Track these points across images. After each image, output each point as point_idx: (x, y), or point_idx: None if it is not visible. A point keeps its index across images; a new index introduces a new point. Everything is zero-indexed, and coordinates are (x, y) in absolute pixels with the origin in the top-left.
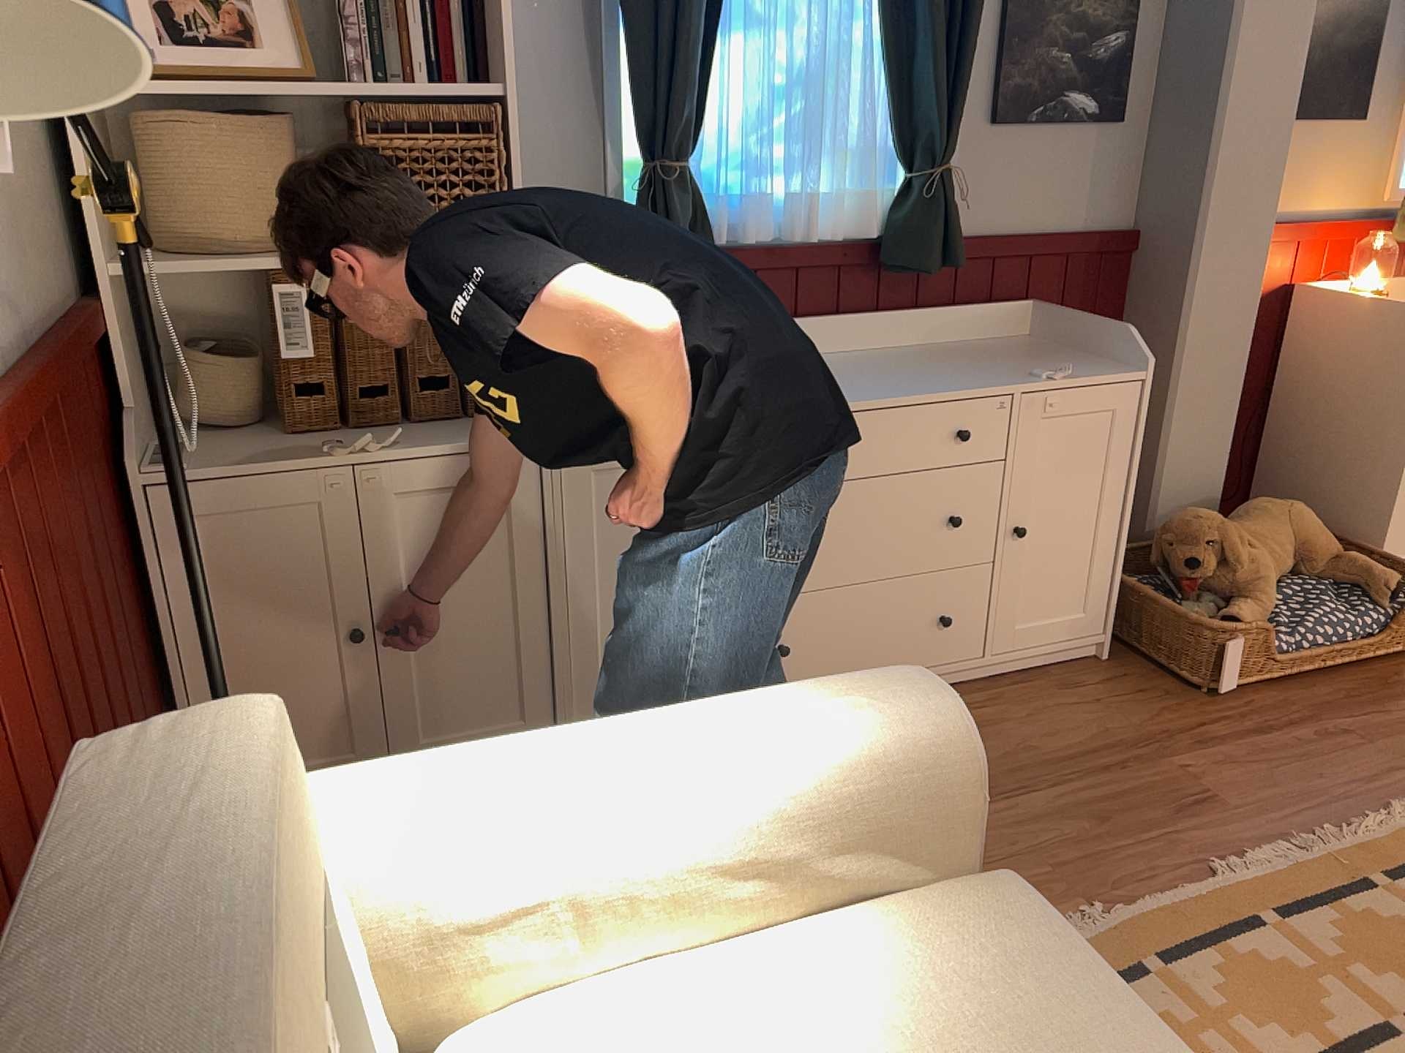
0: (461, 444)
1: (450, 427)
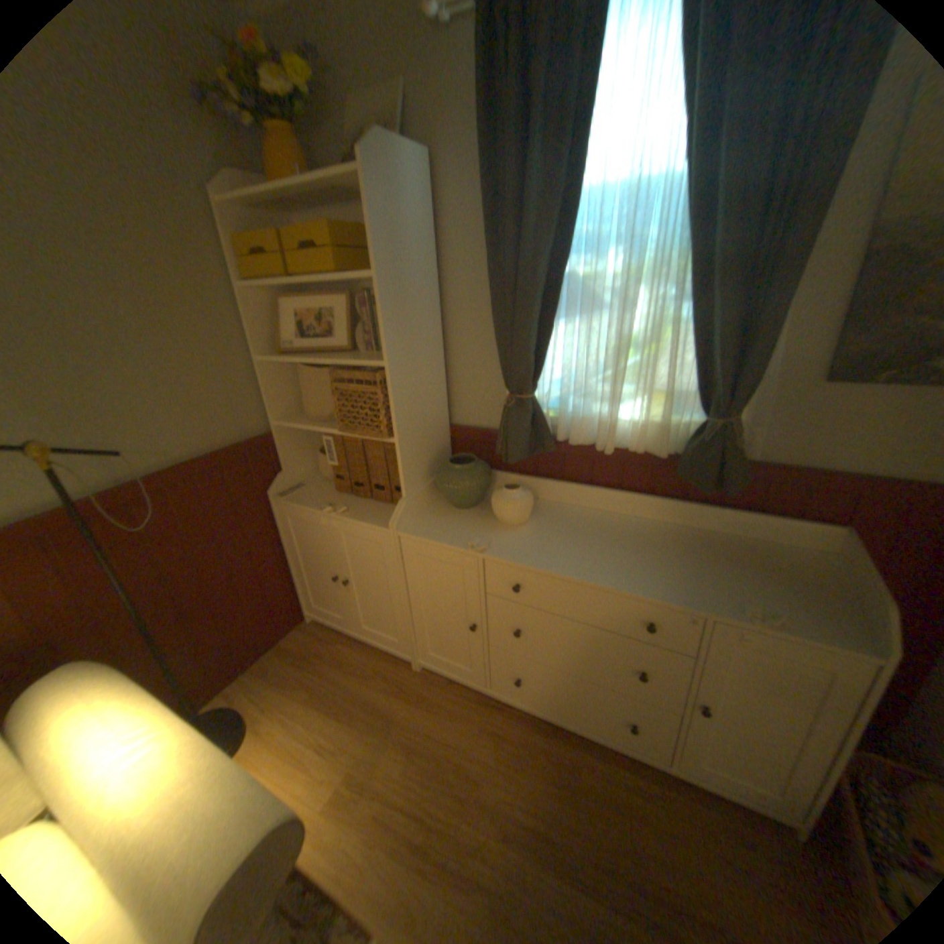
0: (368, 520)
1: (382, 507)
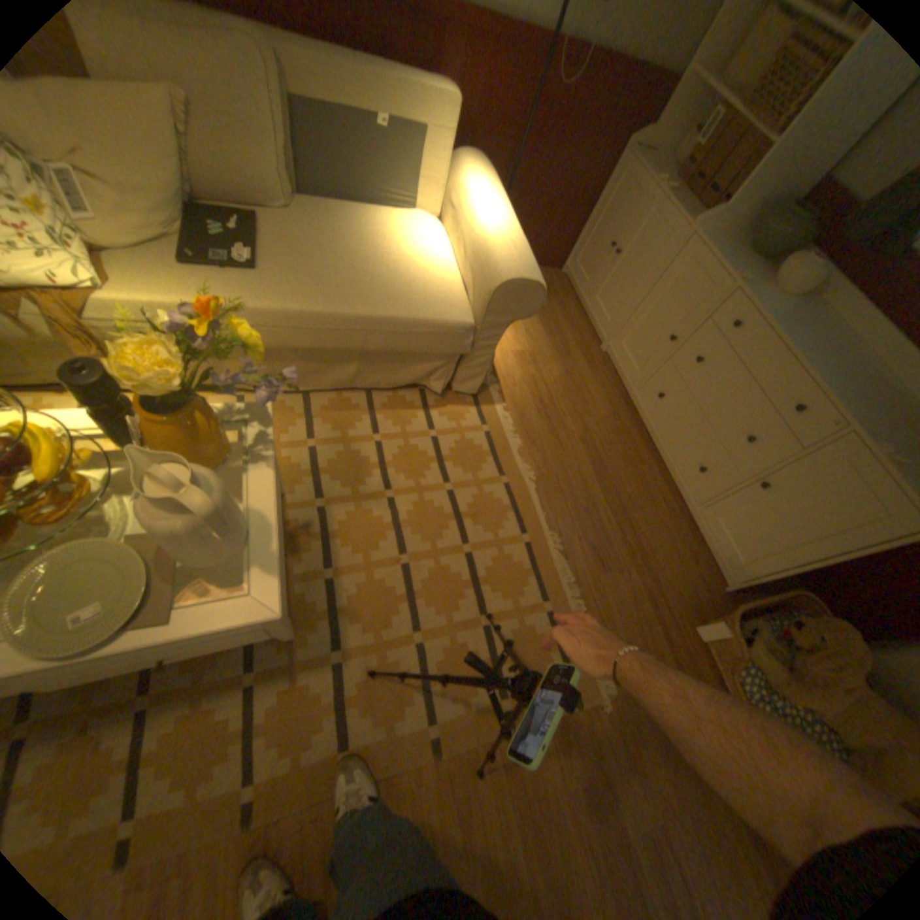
0: (682, 209)
1: (698, 210)
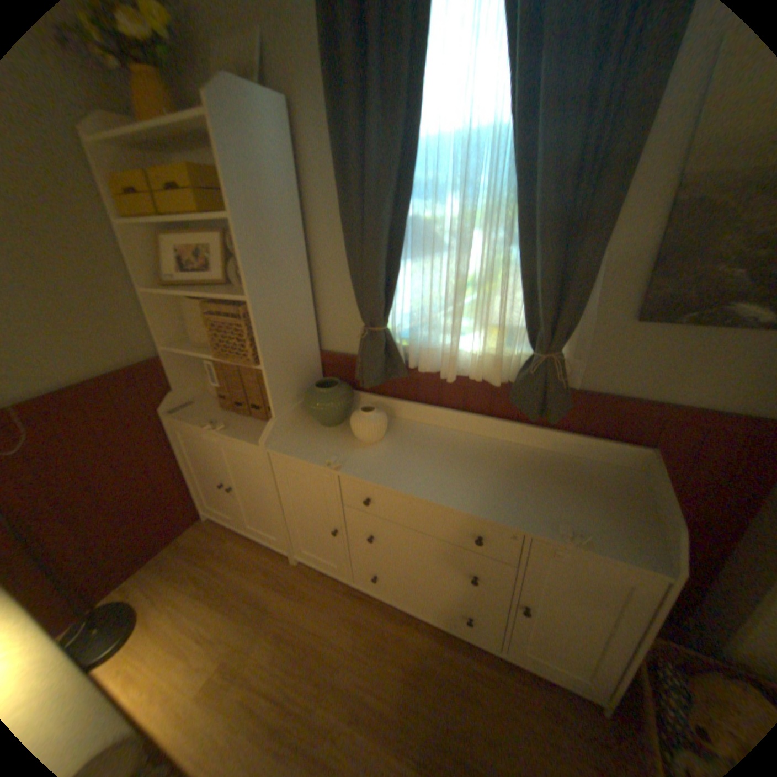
0: (242, 438)
1: (257, 425)
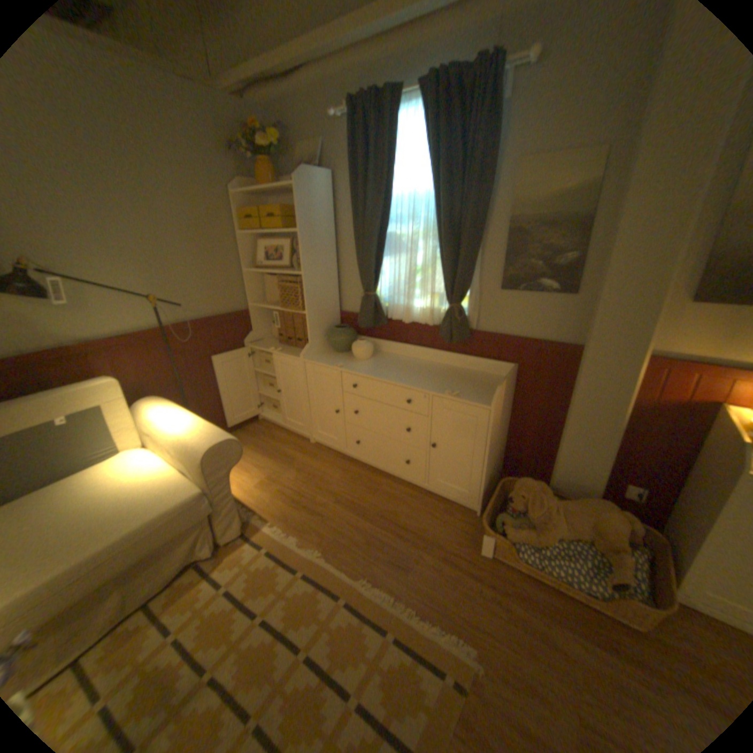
0: (291, 355)
1: (299, 350)
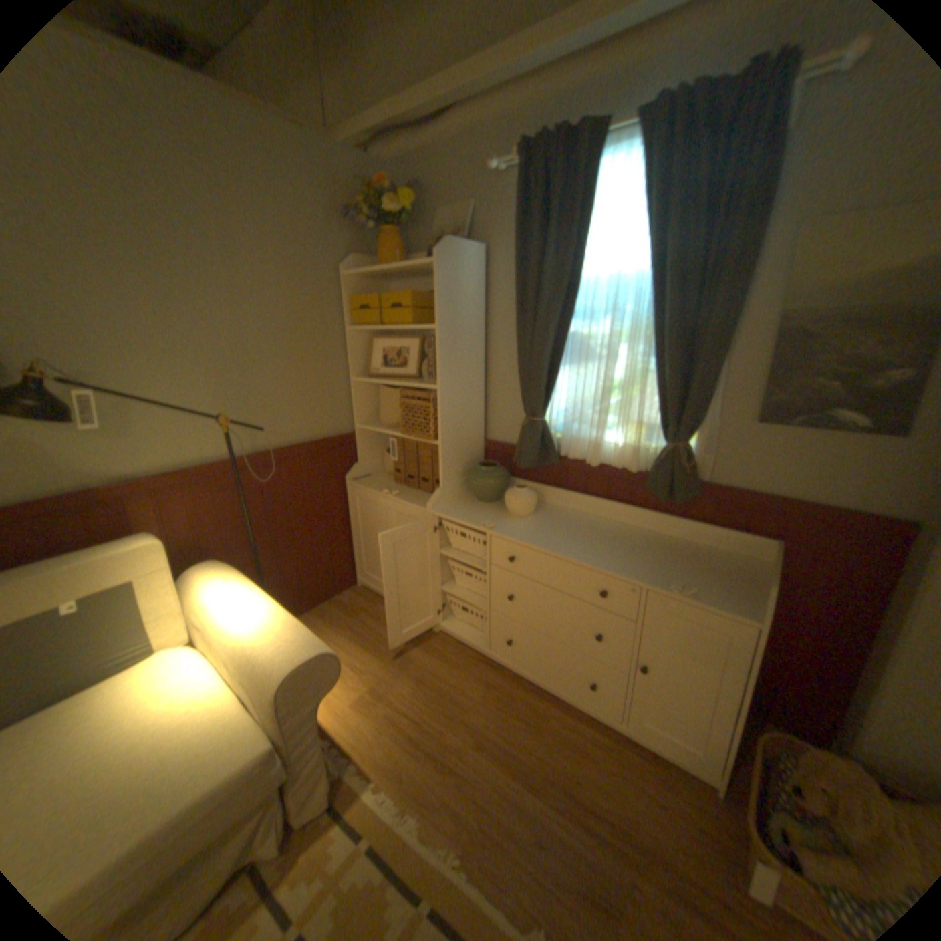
0: (412, 502)
1: (424, 495)
